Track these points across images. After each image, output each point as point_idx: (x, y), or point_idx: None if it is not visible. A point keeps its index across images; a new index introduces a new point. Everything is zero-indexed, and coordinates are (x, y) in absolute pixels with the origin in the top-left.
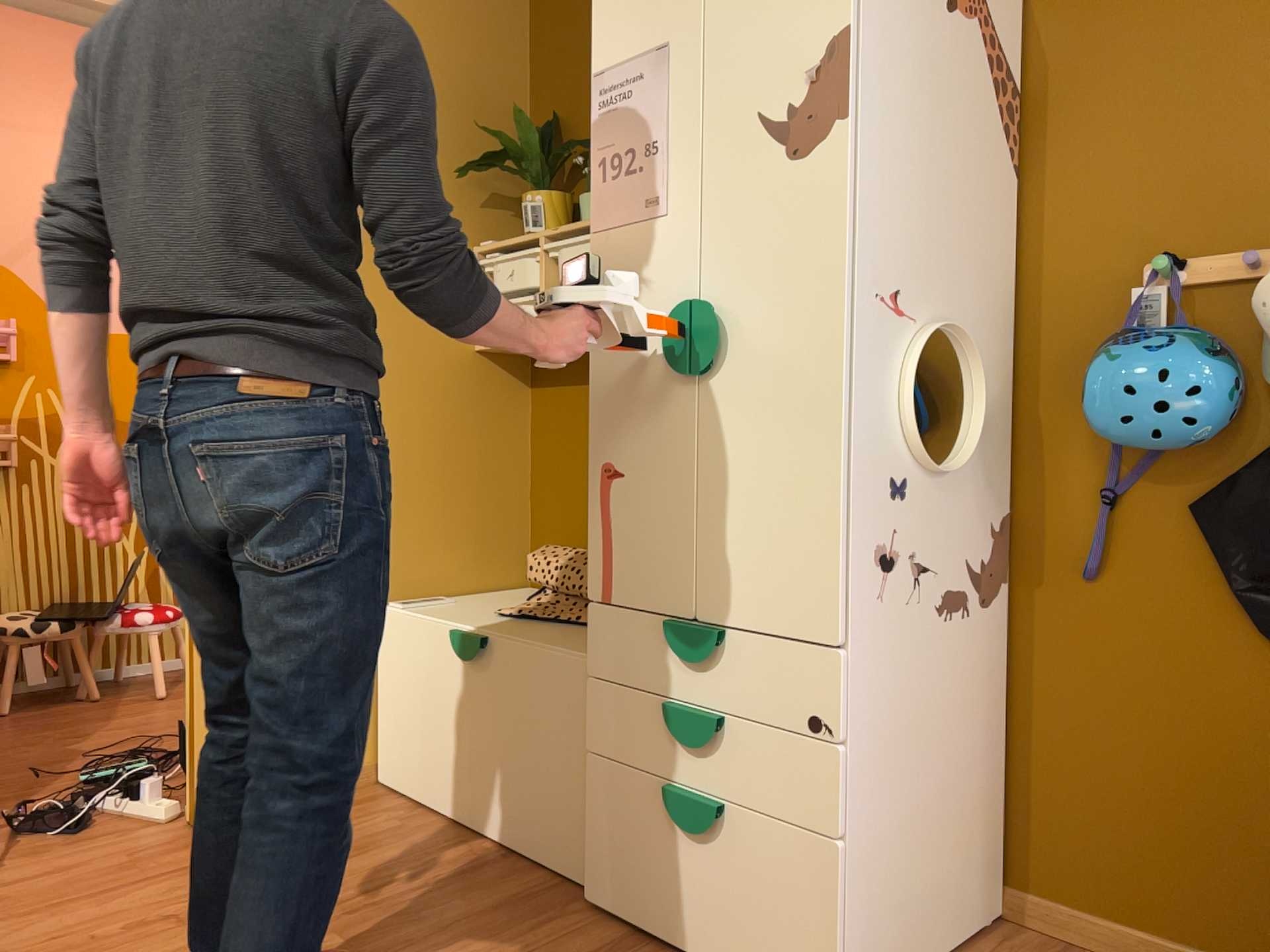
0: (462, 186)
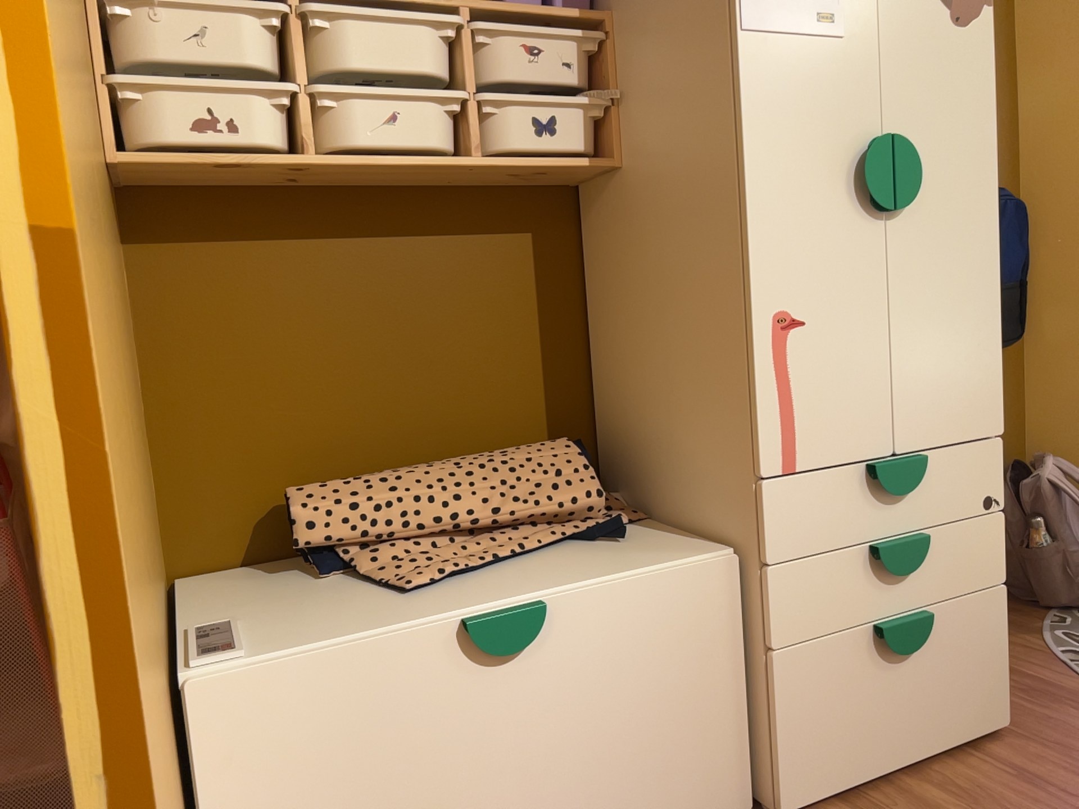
0: None
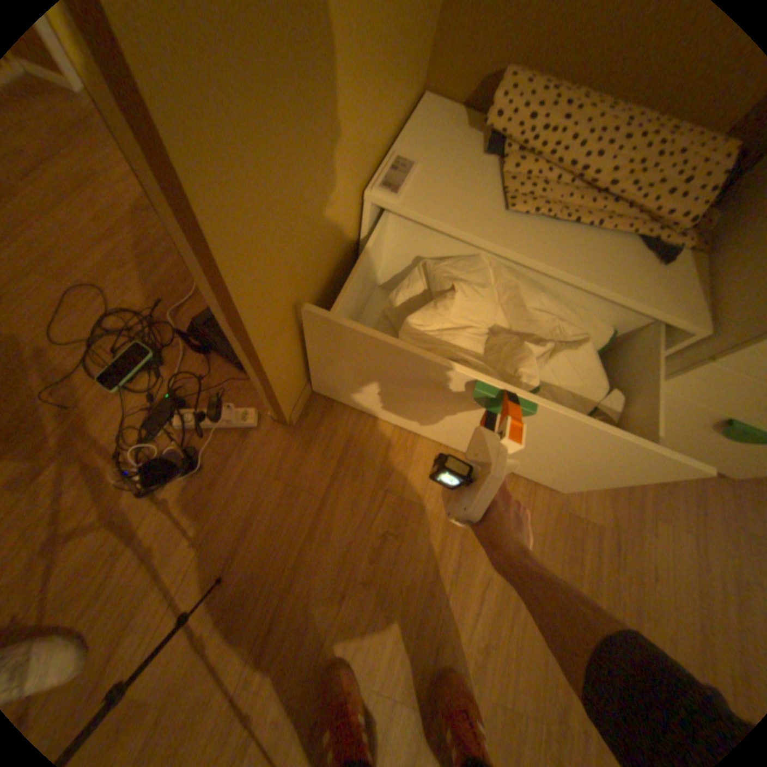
0: None
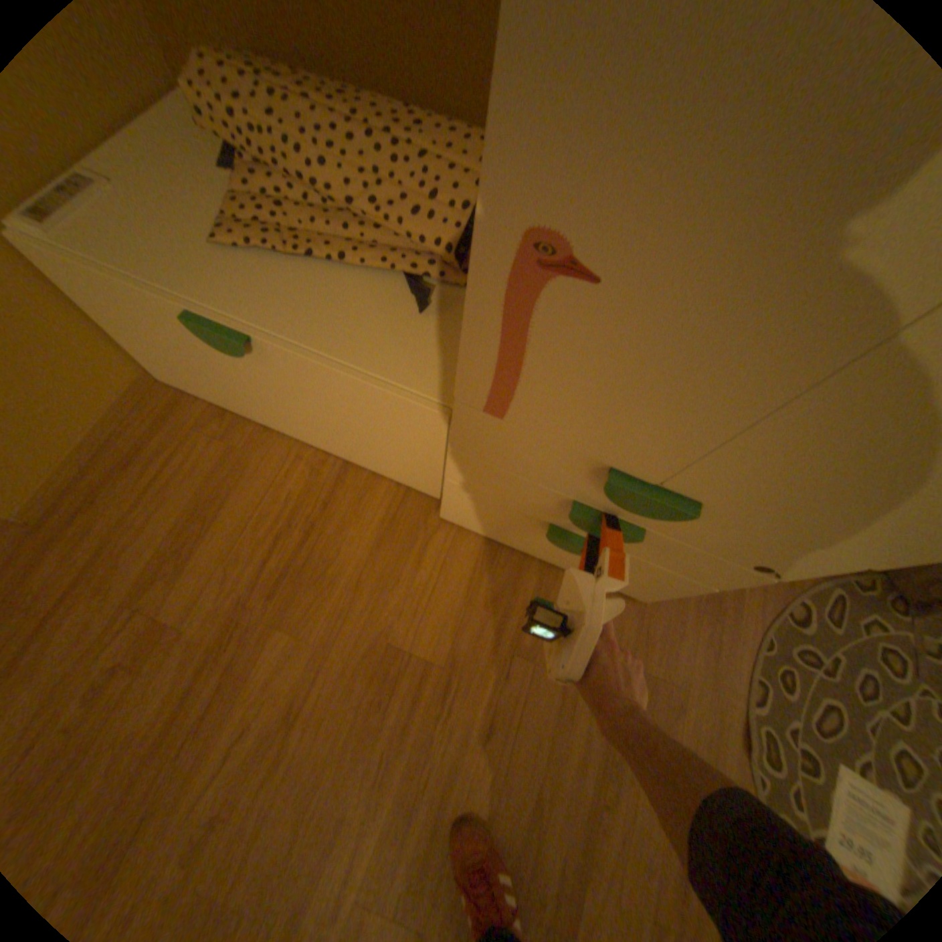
0: None
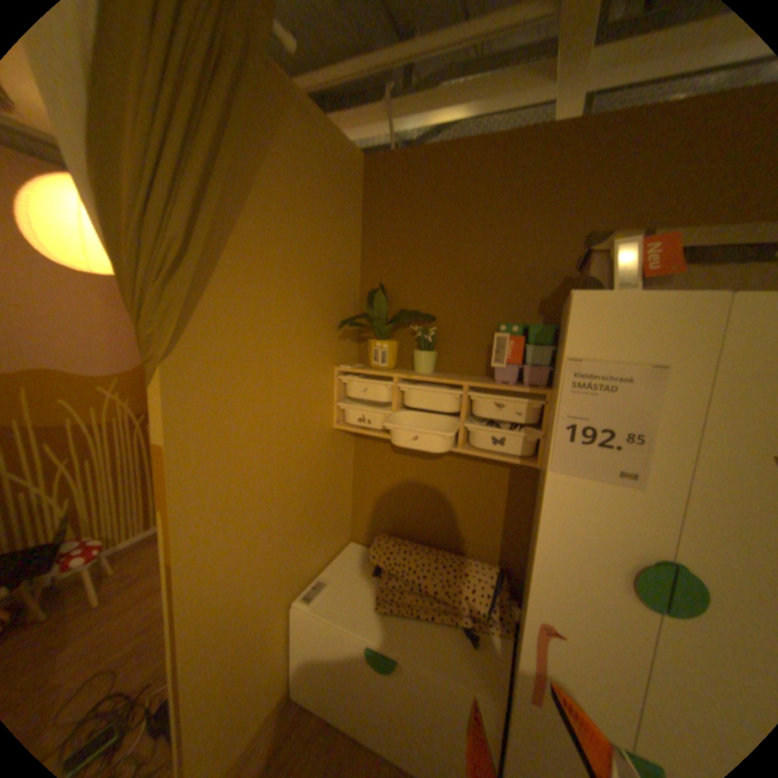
0: (331, 330)
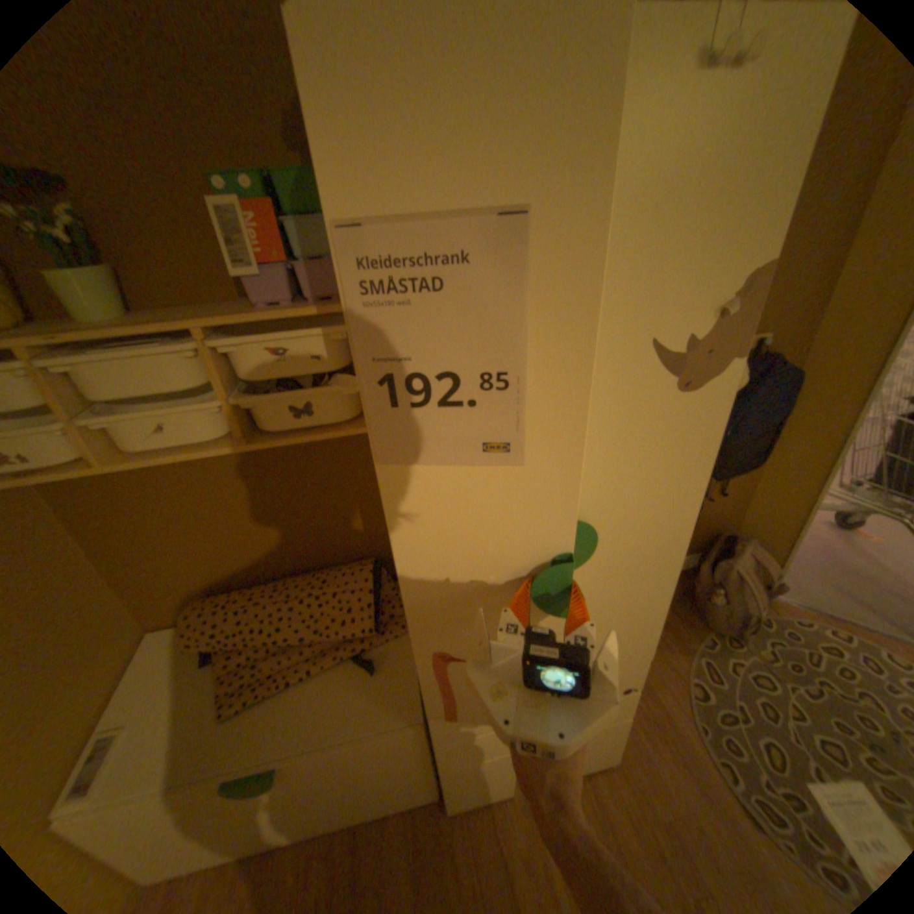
0: None
